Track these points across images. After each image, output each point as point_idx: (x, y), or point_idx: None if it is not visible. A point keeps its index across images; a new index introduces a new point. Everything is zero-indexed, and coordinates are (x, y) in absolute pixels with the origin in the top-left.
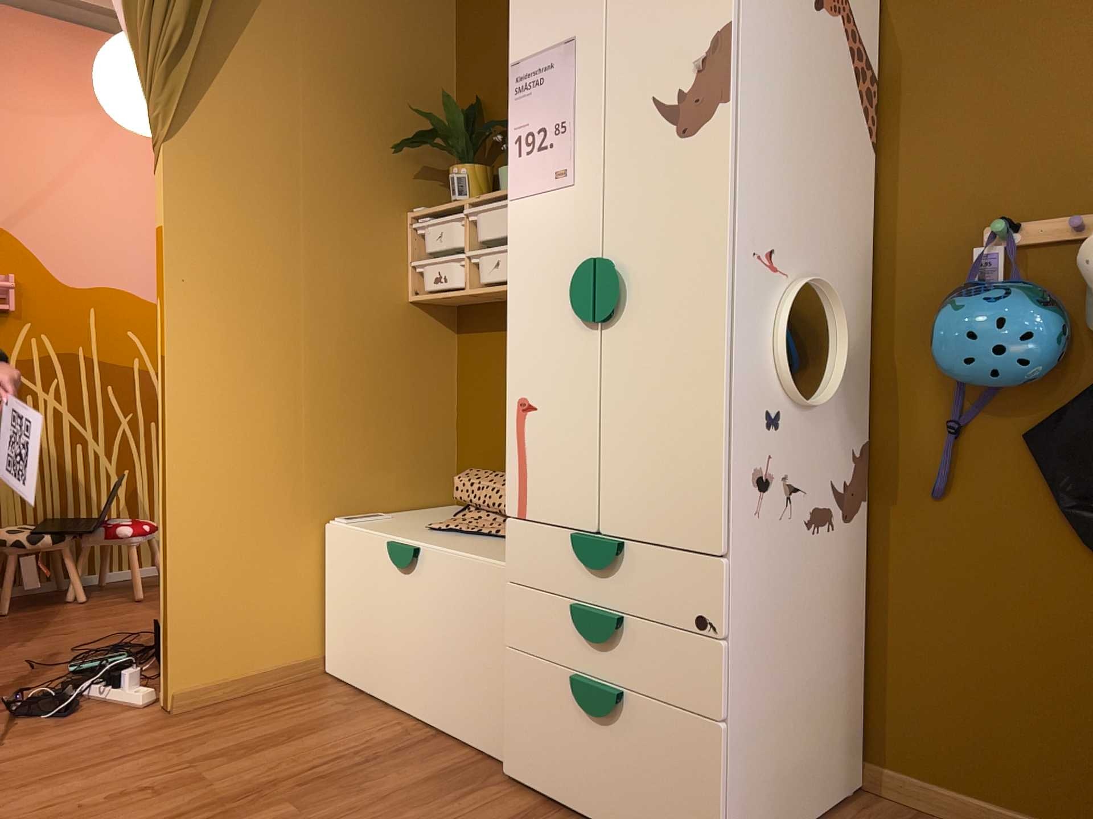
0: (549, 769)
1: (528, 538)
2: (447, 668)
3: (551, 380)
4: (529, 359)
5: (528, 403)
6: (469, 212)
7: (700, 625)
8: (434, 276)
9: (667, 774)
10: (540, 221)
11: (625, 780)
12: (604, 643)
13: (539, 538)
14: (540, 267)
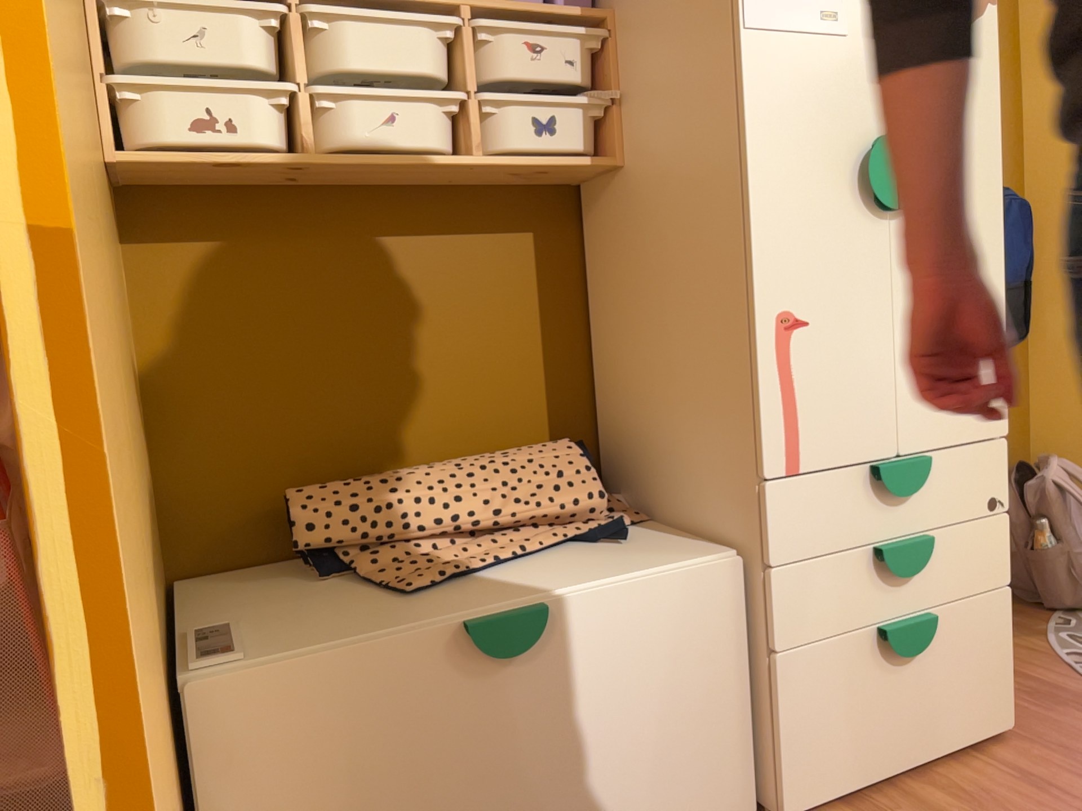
0: (851, 758)
1: (806, 495)
2: (627, 764)
3: (830, 285)
4: (794, 259)
5: (798, 319)
6: (314, 9)
7: (992, 504)
8: (191, 120)
9: (972, 662)
10: (800, 72)
11: (935, 700)
12: (923, 569)
13: (820, 491)
14: (803, 135)
